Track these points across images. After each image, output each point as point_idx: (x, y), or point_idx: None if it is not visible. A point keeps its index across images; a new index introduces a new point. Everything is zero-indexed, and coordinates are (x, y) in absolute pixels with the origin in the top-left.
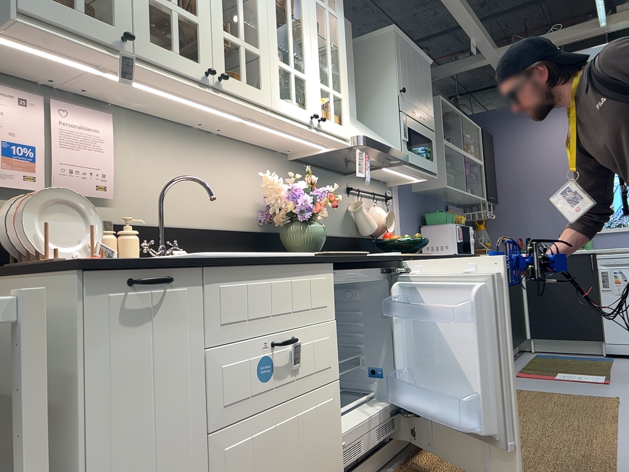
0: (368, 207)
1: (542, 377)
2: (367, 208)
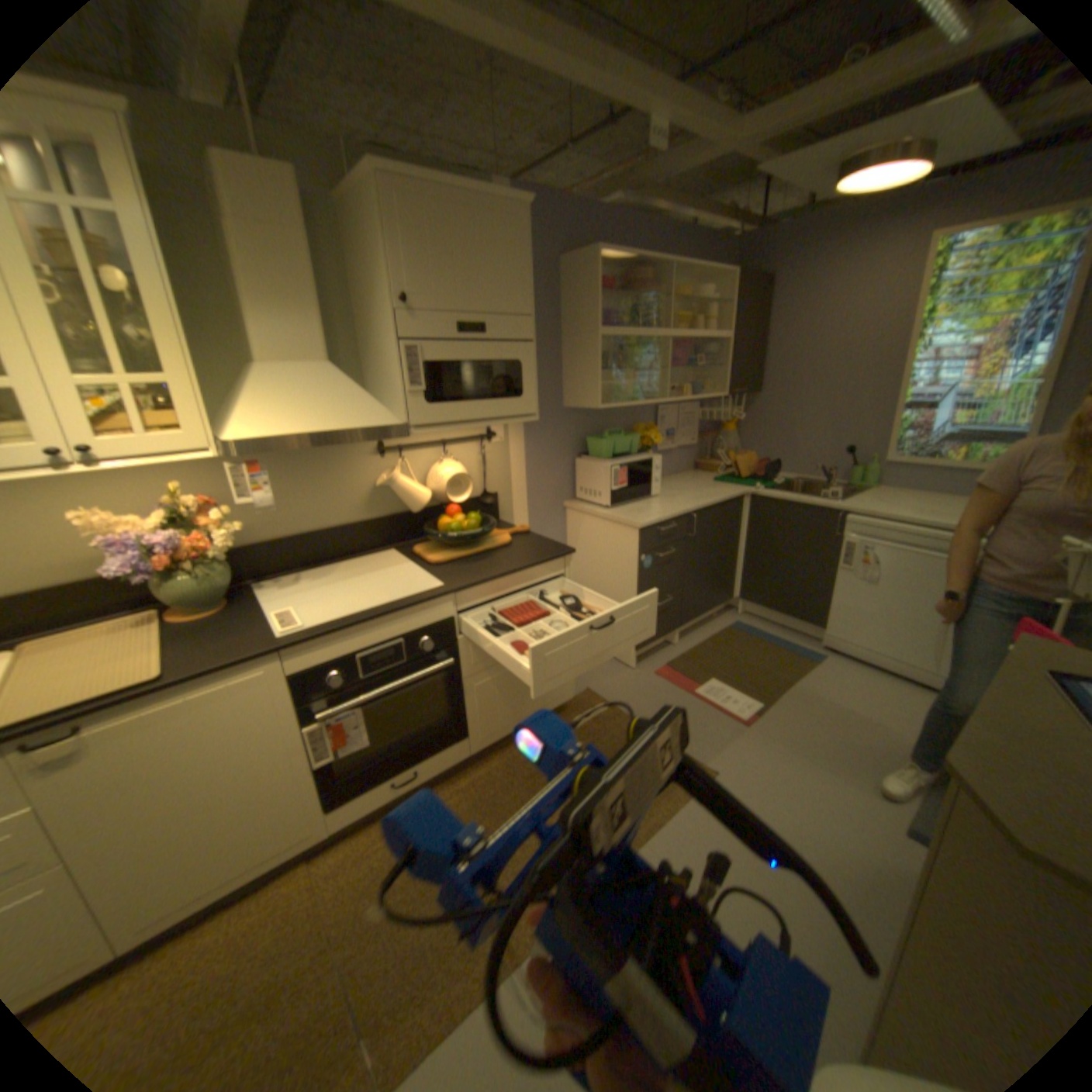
0: (435, 464)
1: (682, 686)
2: (407, 479)
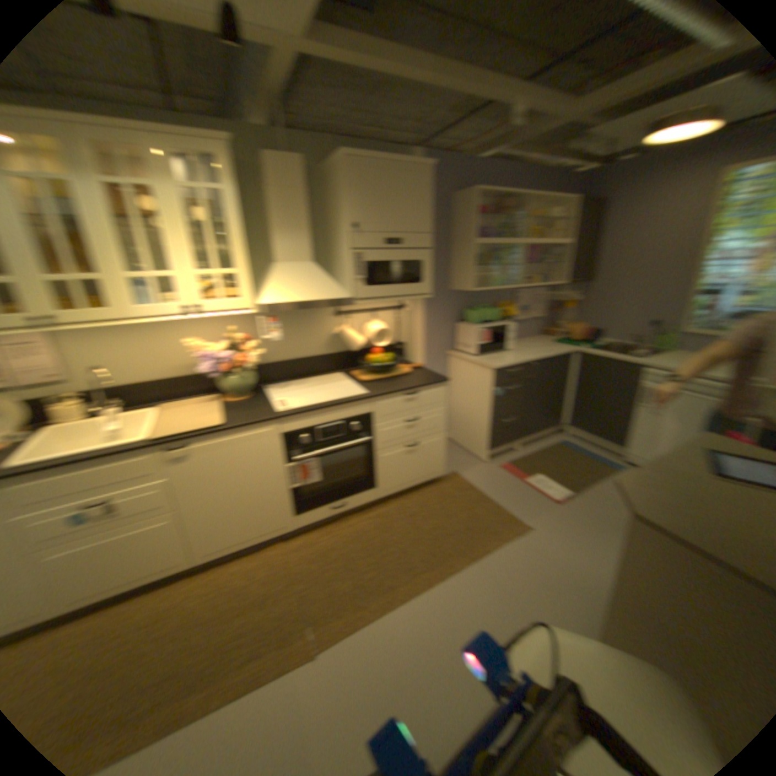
0: (364, 323)
1: (515, 476)
2: (347, 331)
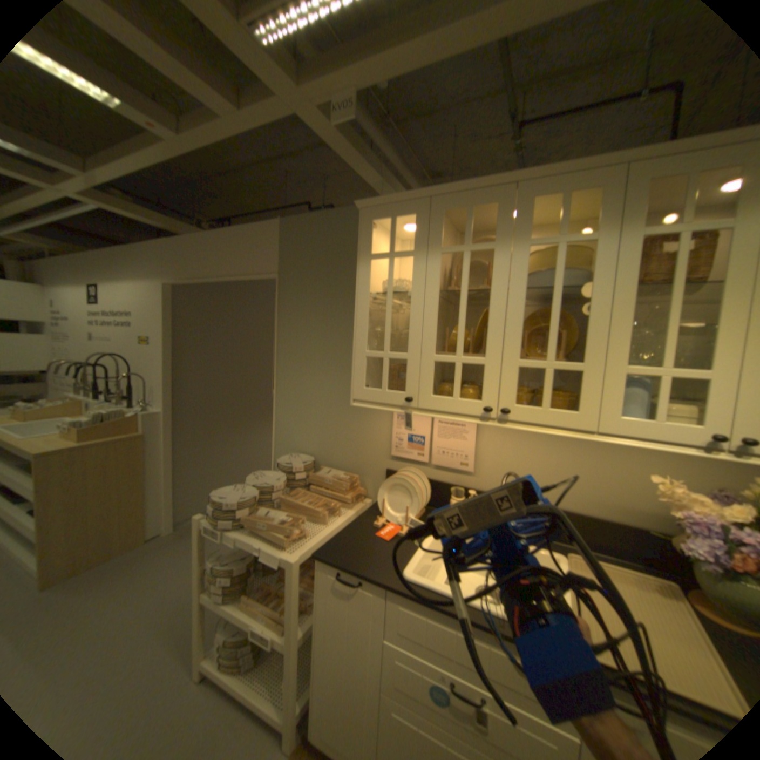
0: None
1: None
2: None
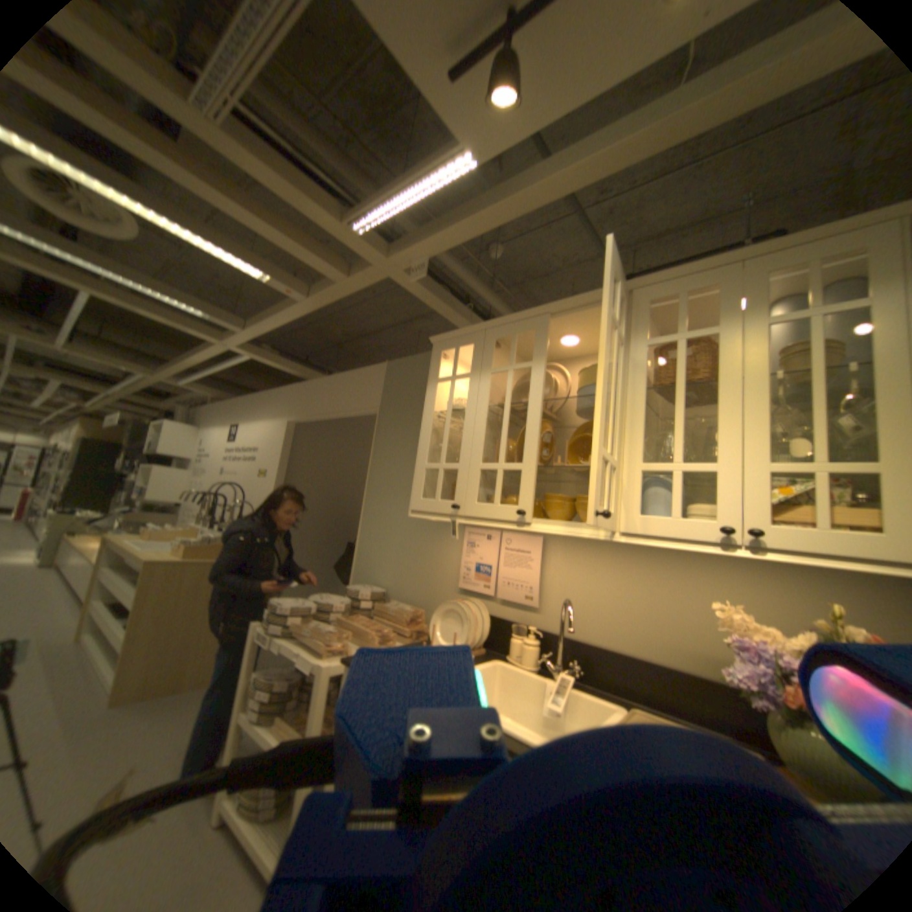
0: None
1: None
2: None
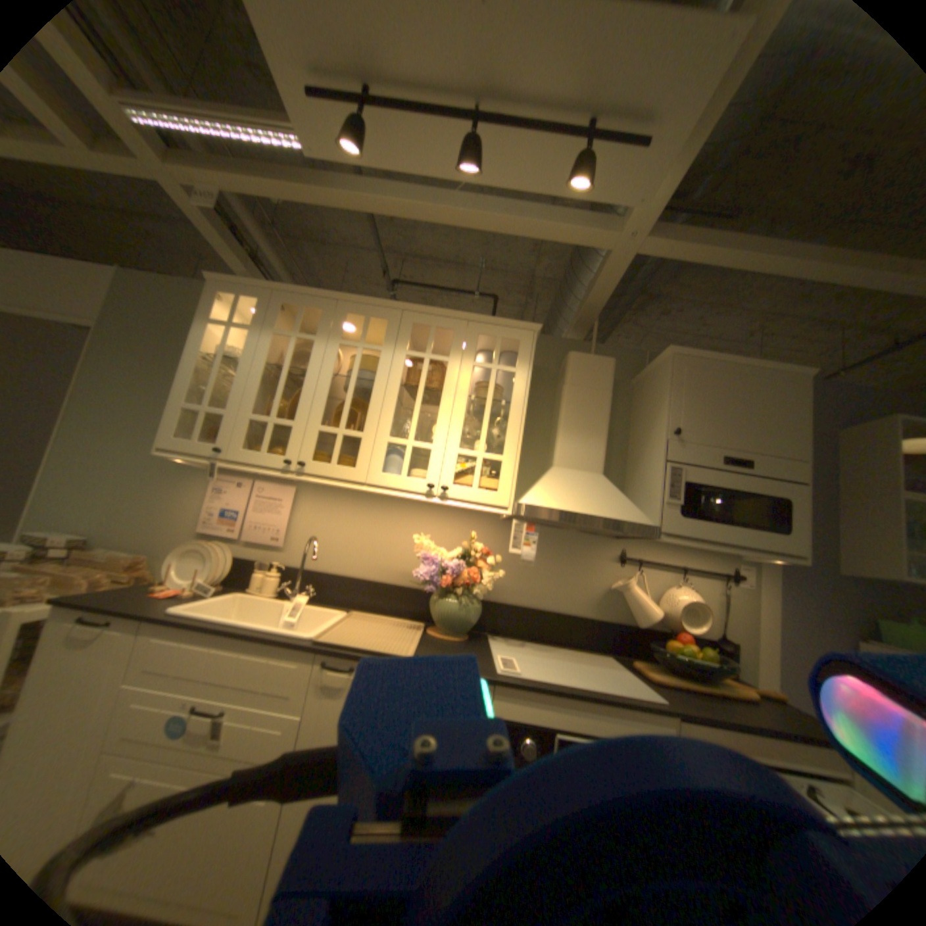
0: (671, 587)
1: None
2: (640, 590)
